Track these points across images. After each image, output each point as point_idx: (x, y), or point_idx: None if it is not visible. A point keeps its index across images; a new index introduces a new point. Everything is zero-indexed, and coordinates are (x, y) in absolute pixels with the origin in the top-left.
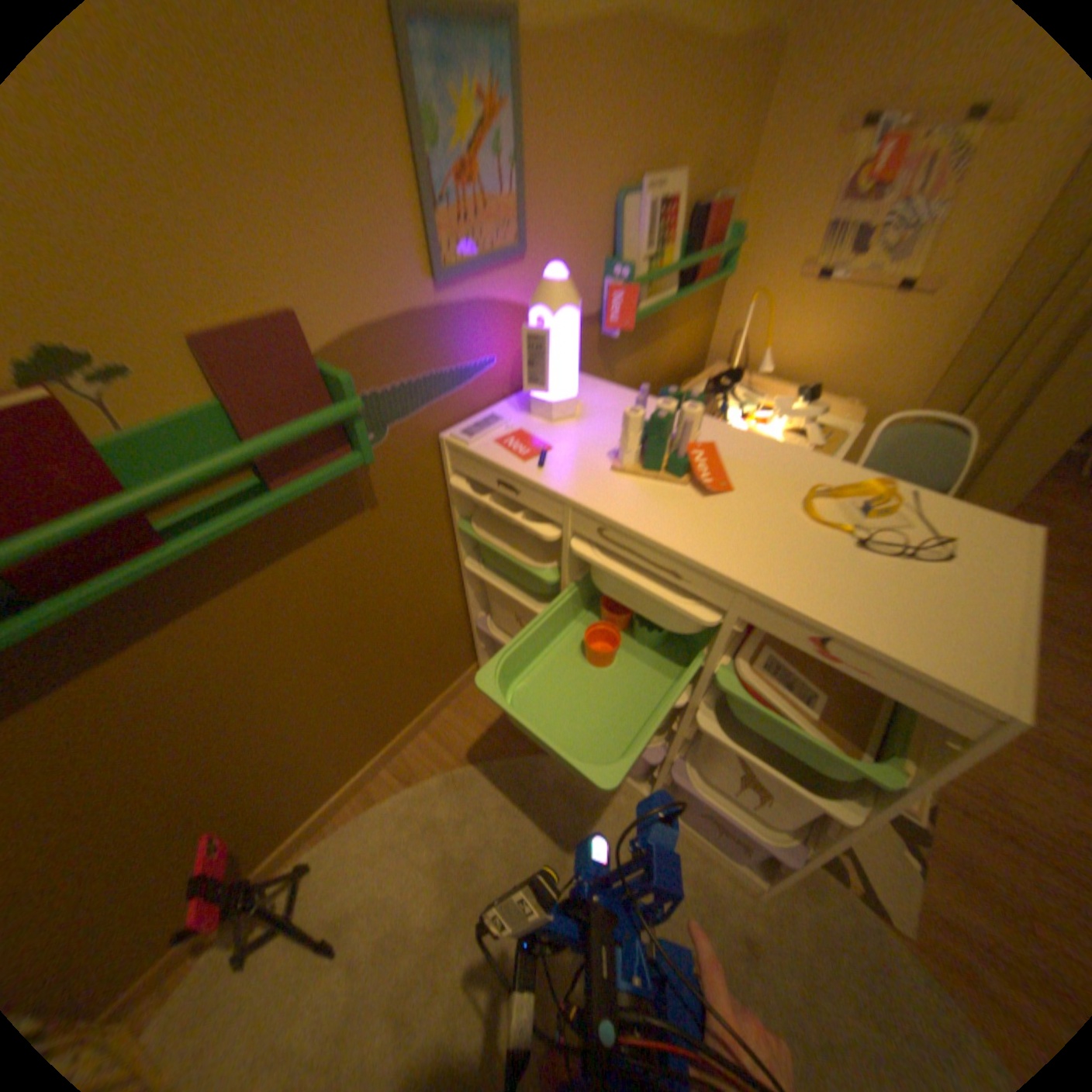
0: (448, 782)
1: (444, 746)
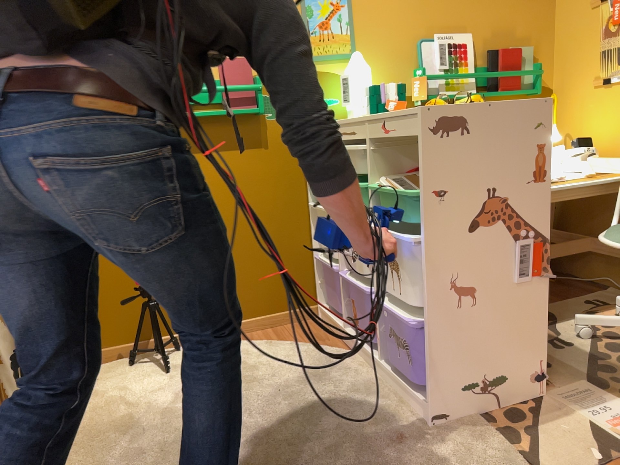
0: (265, 342)
1: (275, 335)
